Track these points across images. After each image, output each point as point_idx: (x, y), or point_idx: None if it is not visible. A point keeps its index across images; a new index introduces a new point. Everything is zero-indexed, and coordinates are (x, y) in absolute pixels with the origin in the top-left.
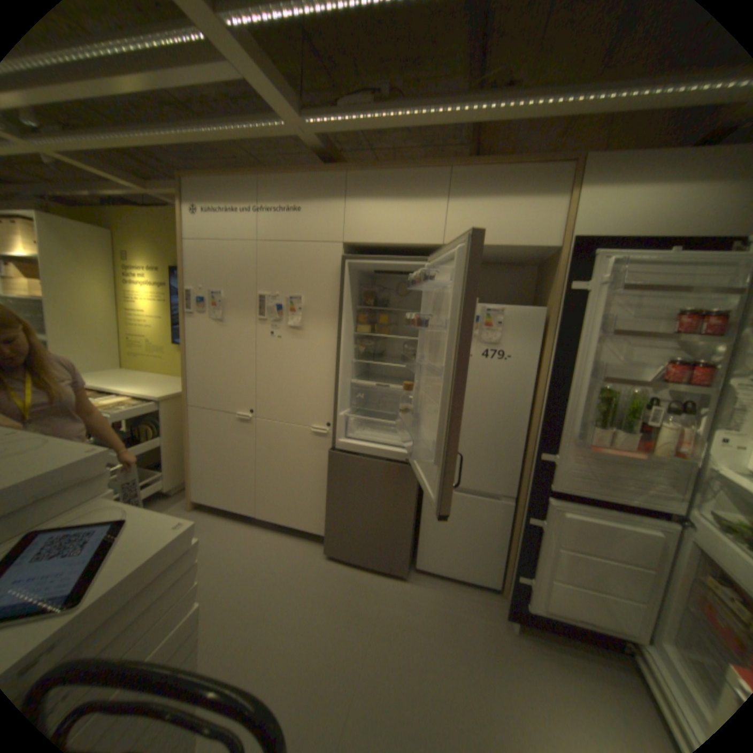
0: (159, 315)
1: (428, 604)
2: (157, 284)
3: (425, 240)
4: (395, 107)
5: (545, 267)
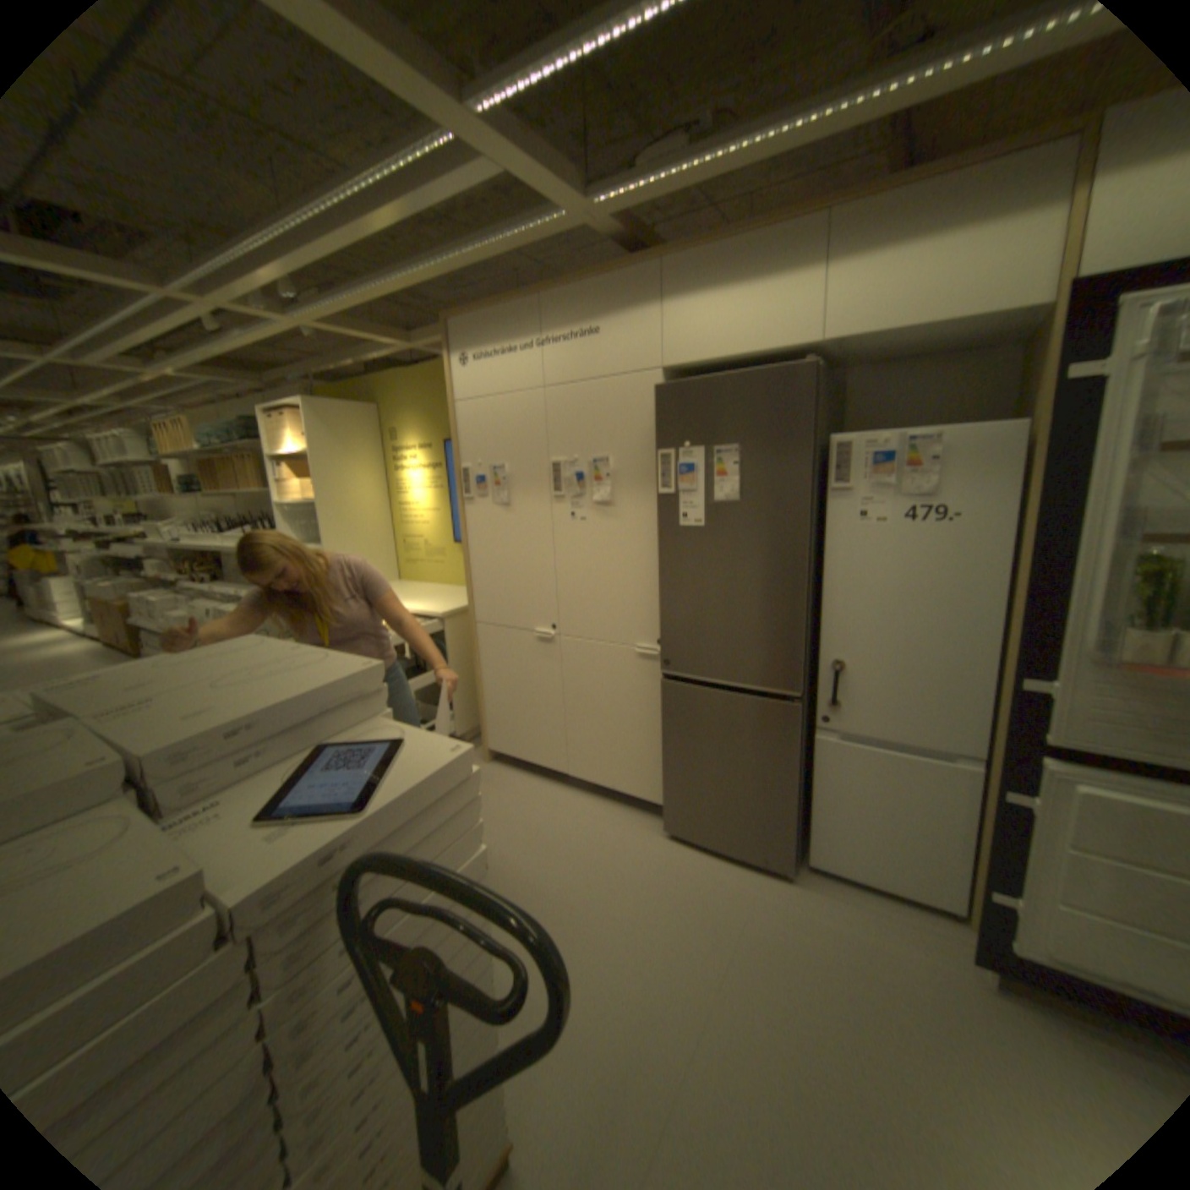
0: (436, 508)
1: (829, 921)
2: (432, 467)
3: (790, 341)
4: (722, 143)
5: (1034, 343)
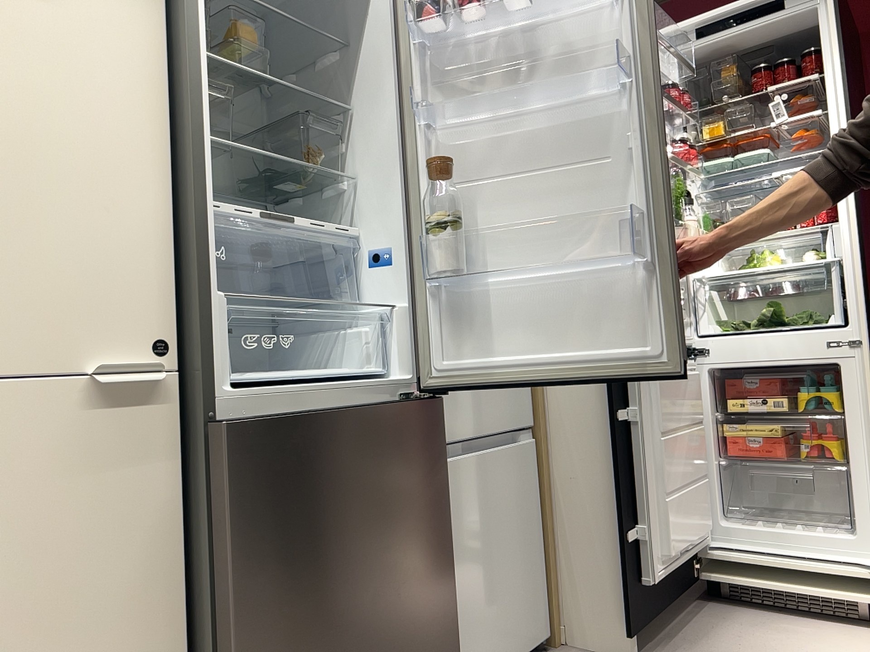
0: None
1: None
2: None
3: None
4: None
5: None
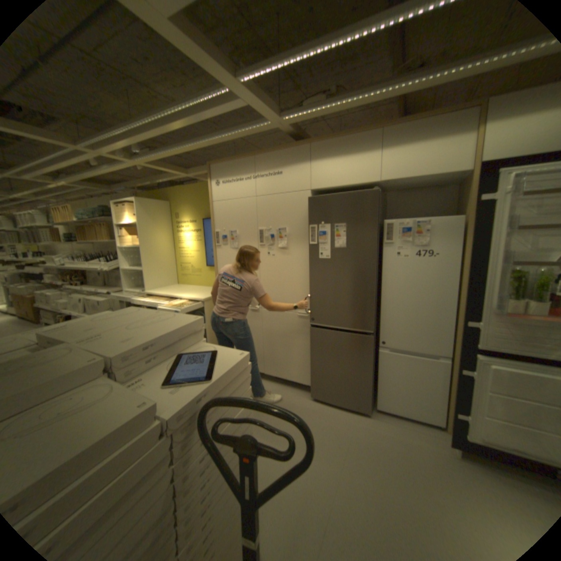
0: (198, 250)
1: (388, 433)
2: (196, 231)
3: (367, 180)
4: (340, 99)
5: (463, 185)
